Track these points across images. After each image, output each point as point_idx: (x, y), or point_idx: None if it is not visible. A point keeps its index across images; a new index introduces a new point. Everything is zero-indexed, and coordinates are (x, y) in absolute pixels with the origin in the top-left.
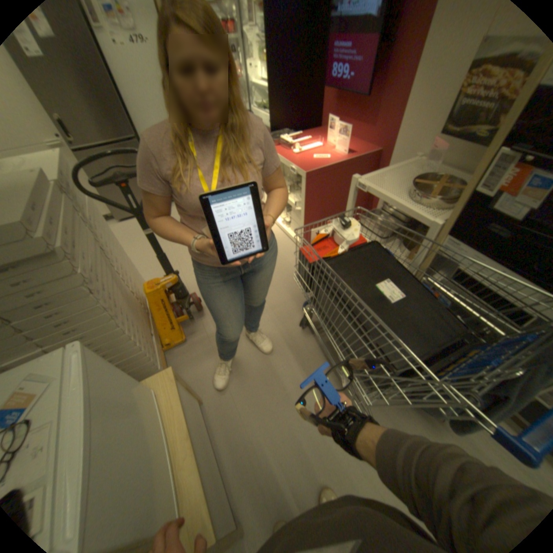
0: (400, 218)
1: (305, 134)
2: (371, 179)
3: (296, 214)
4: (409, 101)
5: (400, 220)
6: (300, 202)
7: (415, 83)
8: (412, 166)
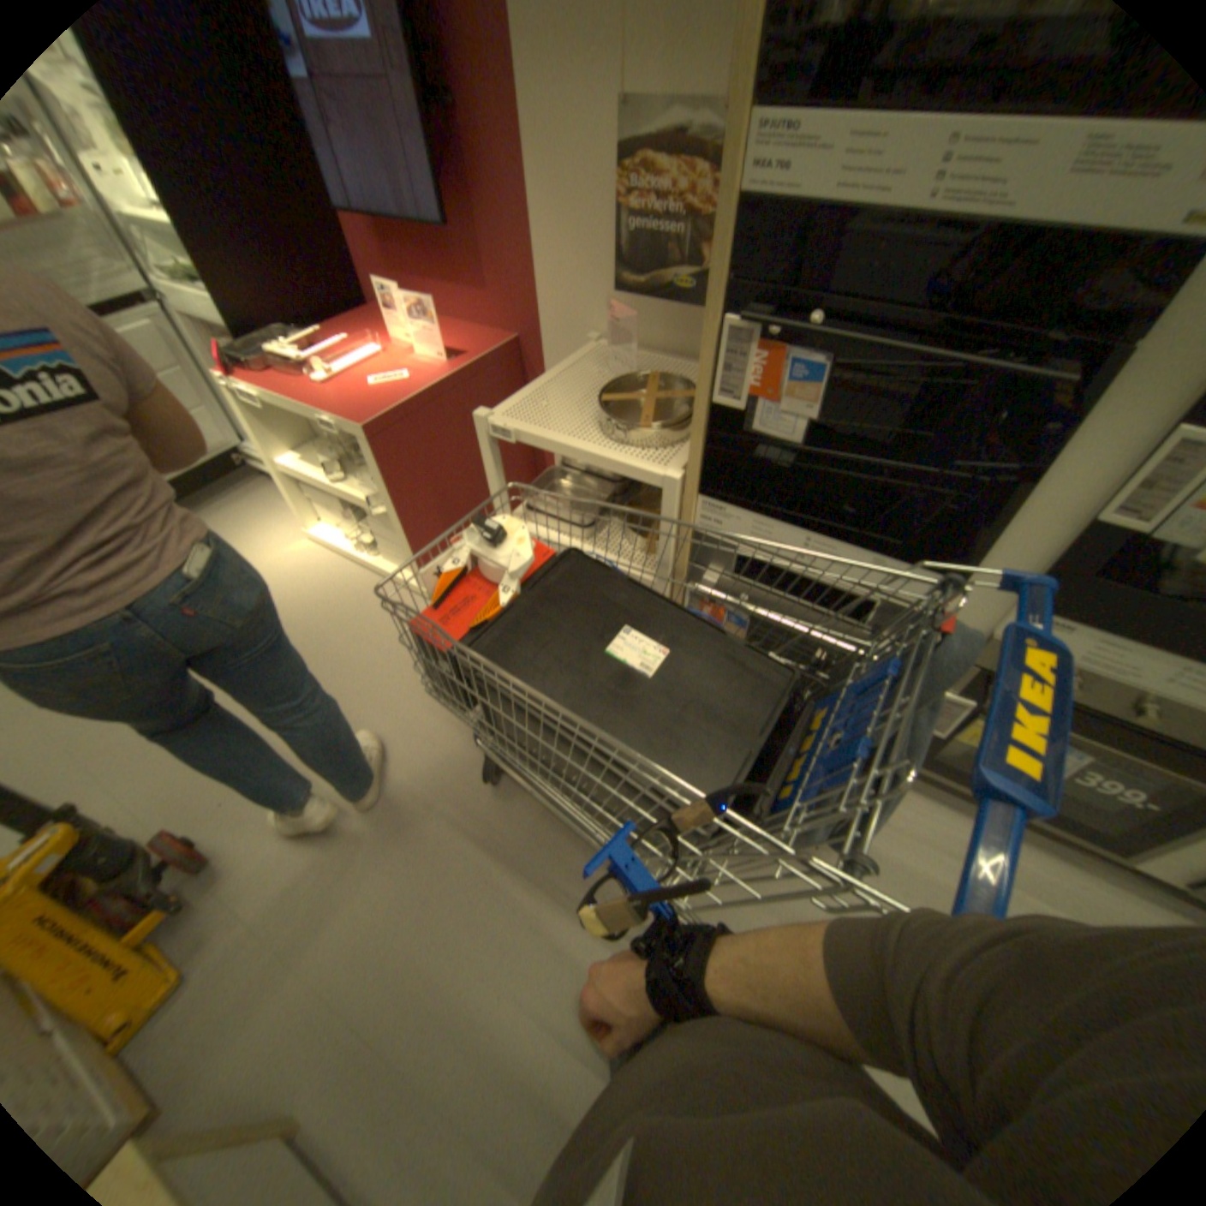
0: (603, 474)
1: (331, 329)
2: (515, 411)
3: (382, 524)
4: (533, 230)
5: (606, 480)
6: (379, 493)
7: (529, 191)
8: (588, 364)
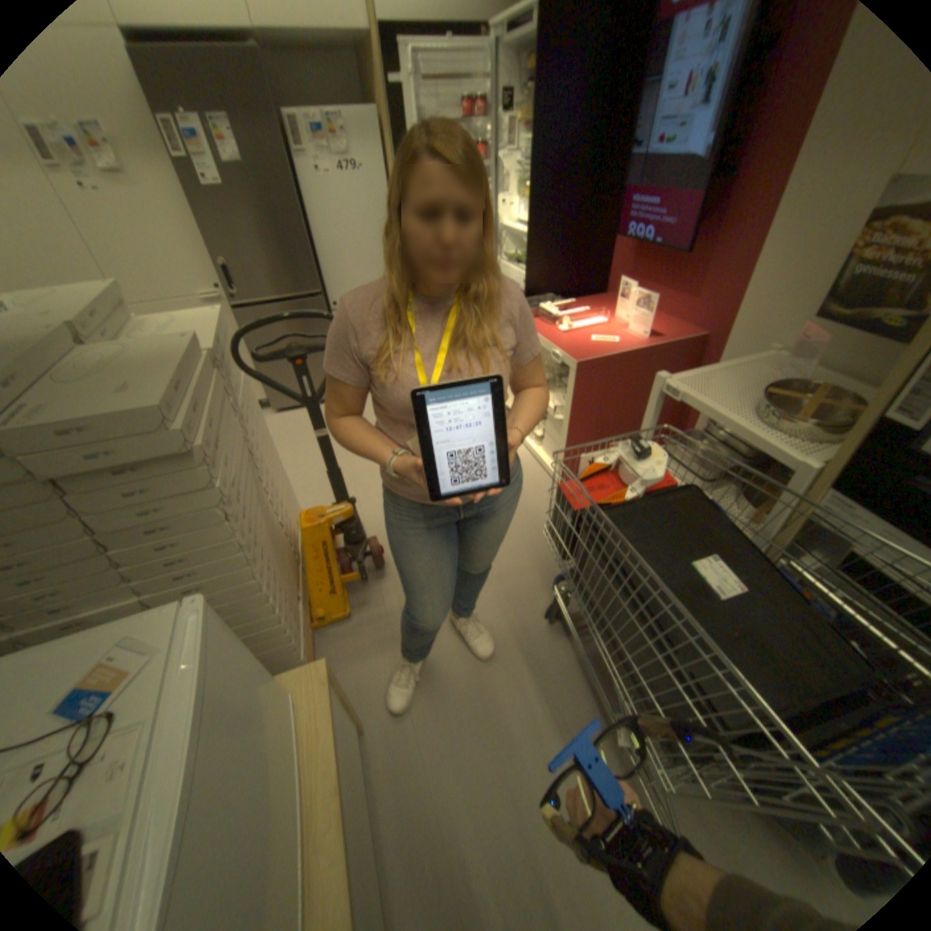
0: (738, 449)
1: (579, 303)
2: (689, 381)
3: (555, 427)
4: (760, 263)
5: (739, 454)
6: (563, 407)
7: (770, 237)
8: (763, 366)
